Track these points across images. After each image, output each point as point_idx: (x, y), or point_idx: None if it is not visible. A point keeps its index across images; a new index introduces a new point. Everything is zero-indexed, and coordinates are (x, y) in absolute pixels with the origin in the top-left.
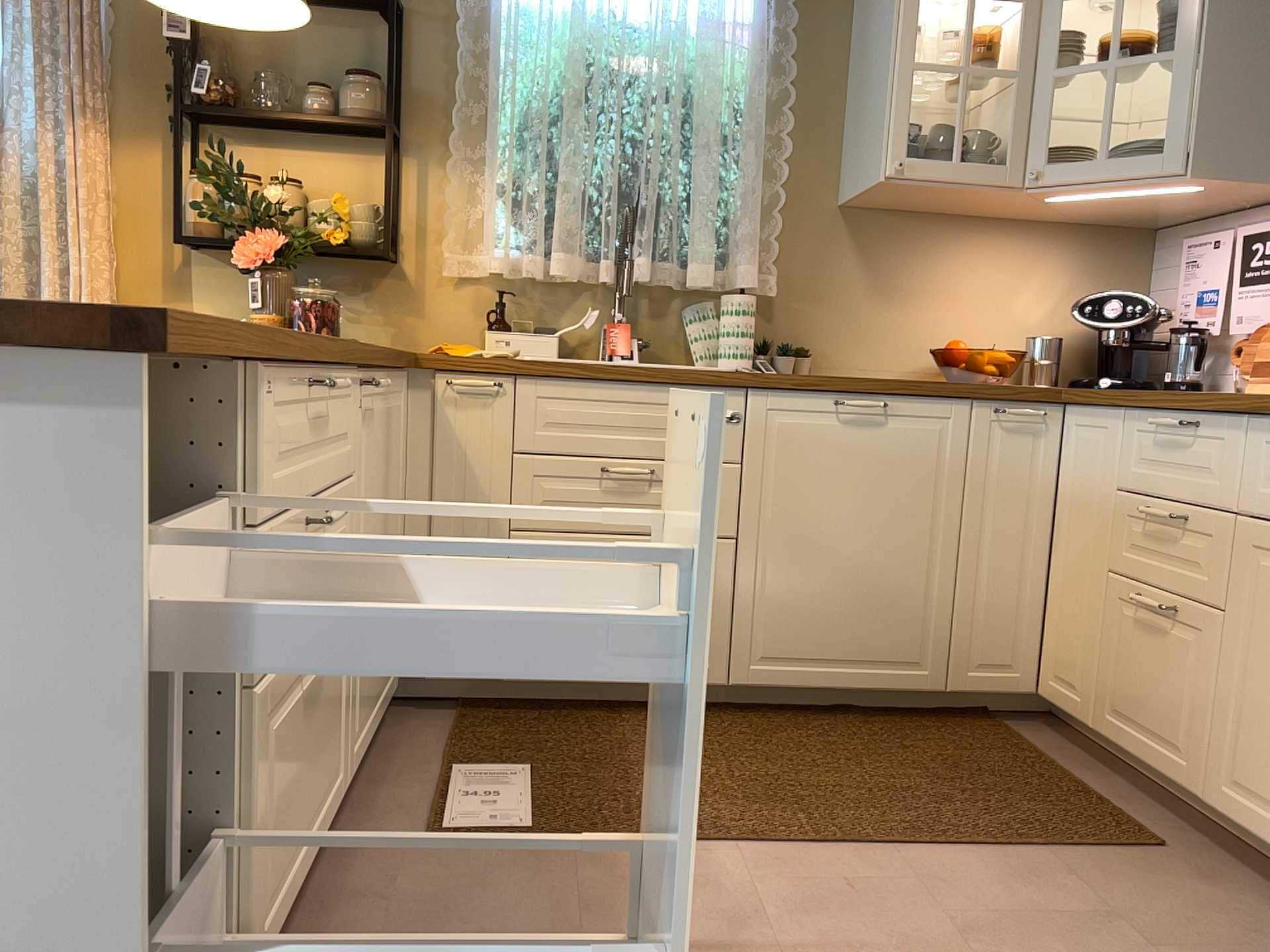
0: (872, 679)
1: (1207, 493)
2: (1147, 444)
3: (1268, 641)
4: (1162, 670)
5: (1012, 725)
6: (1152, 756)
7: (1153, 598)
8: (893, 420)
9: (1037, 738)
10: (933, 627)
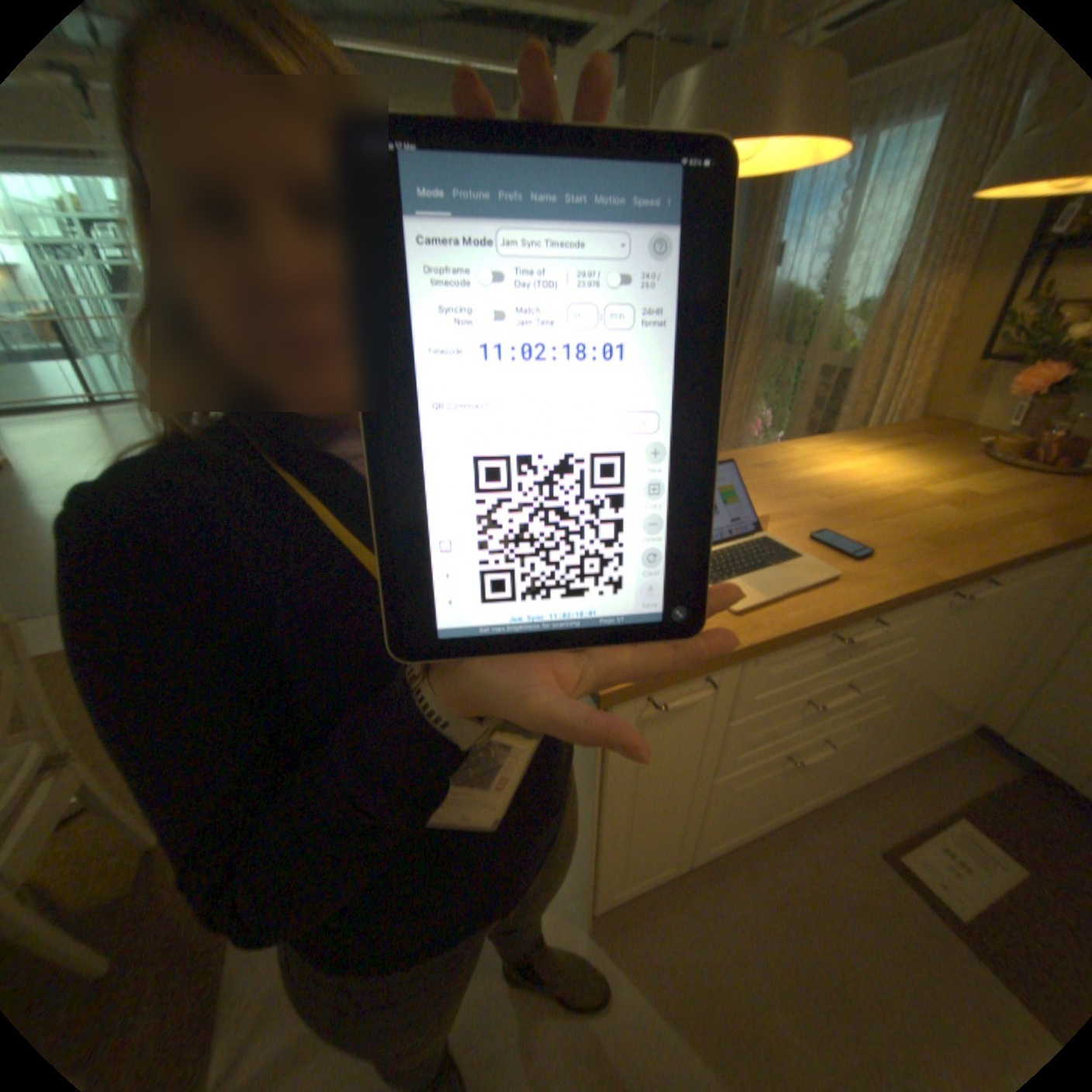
0: None
1: None
2: None
3: None
4: None
5: None
6: None
7: None
8: None
9: None
10: None
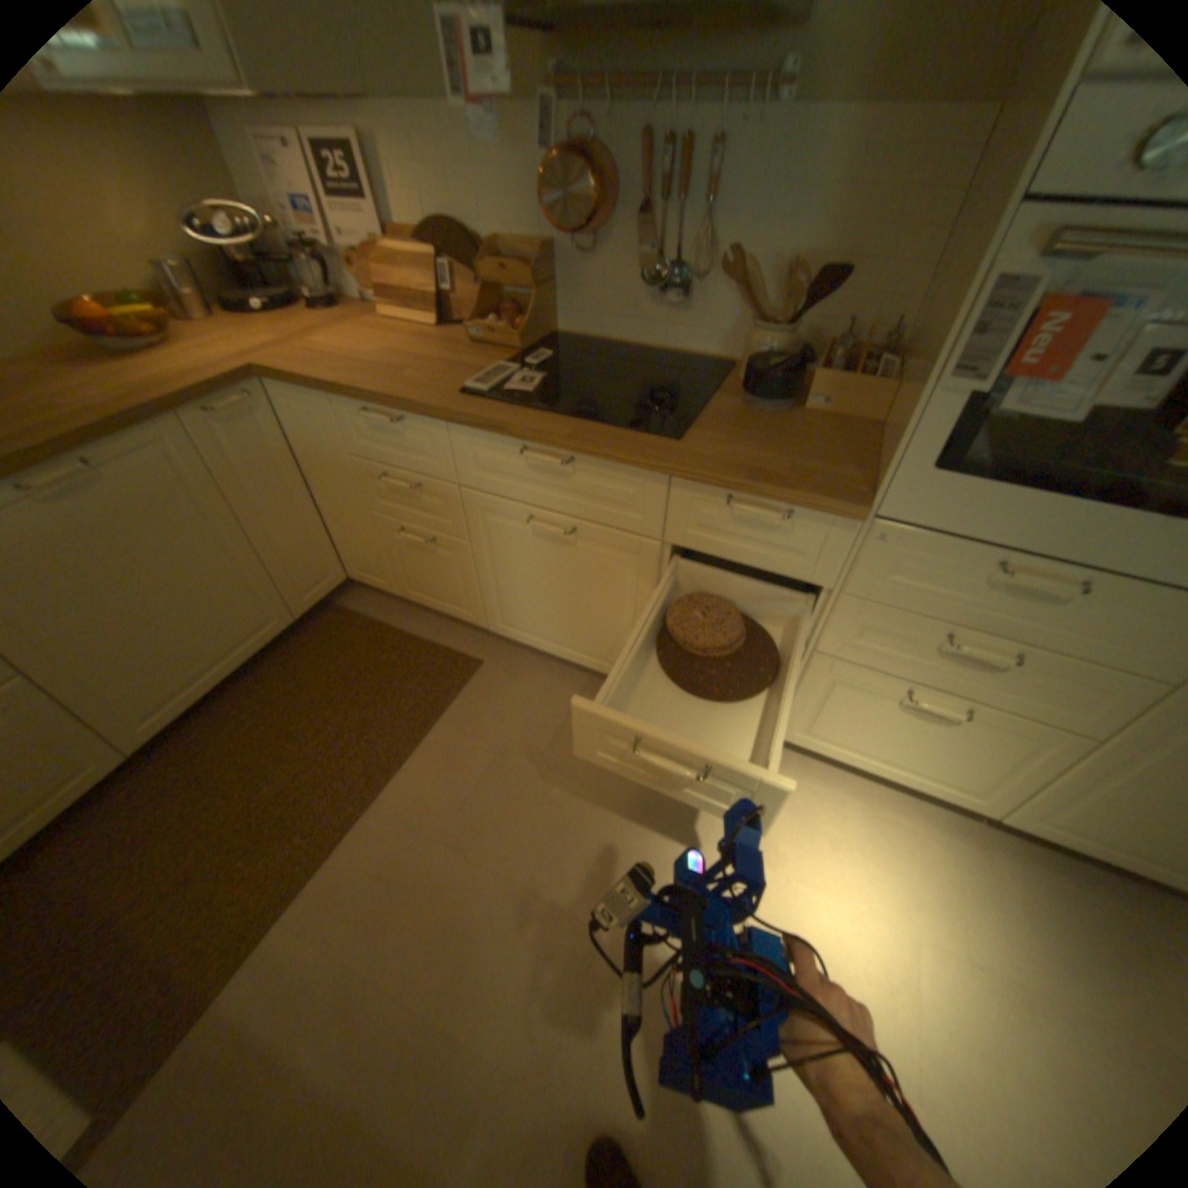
0: (242, 657)
1: (429, 469)
2: (361, 426)
3: (503, 559)
4: (436, 570)
5: (343, 604)
6: (447, 610)
7: (413, 531)
8: (106, 473)
9: (365, 608)
10: (261, 596)
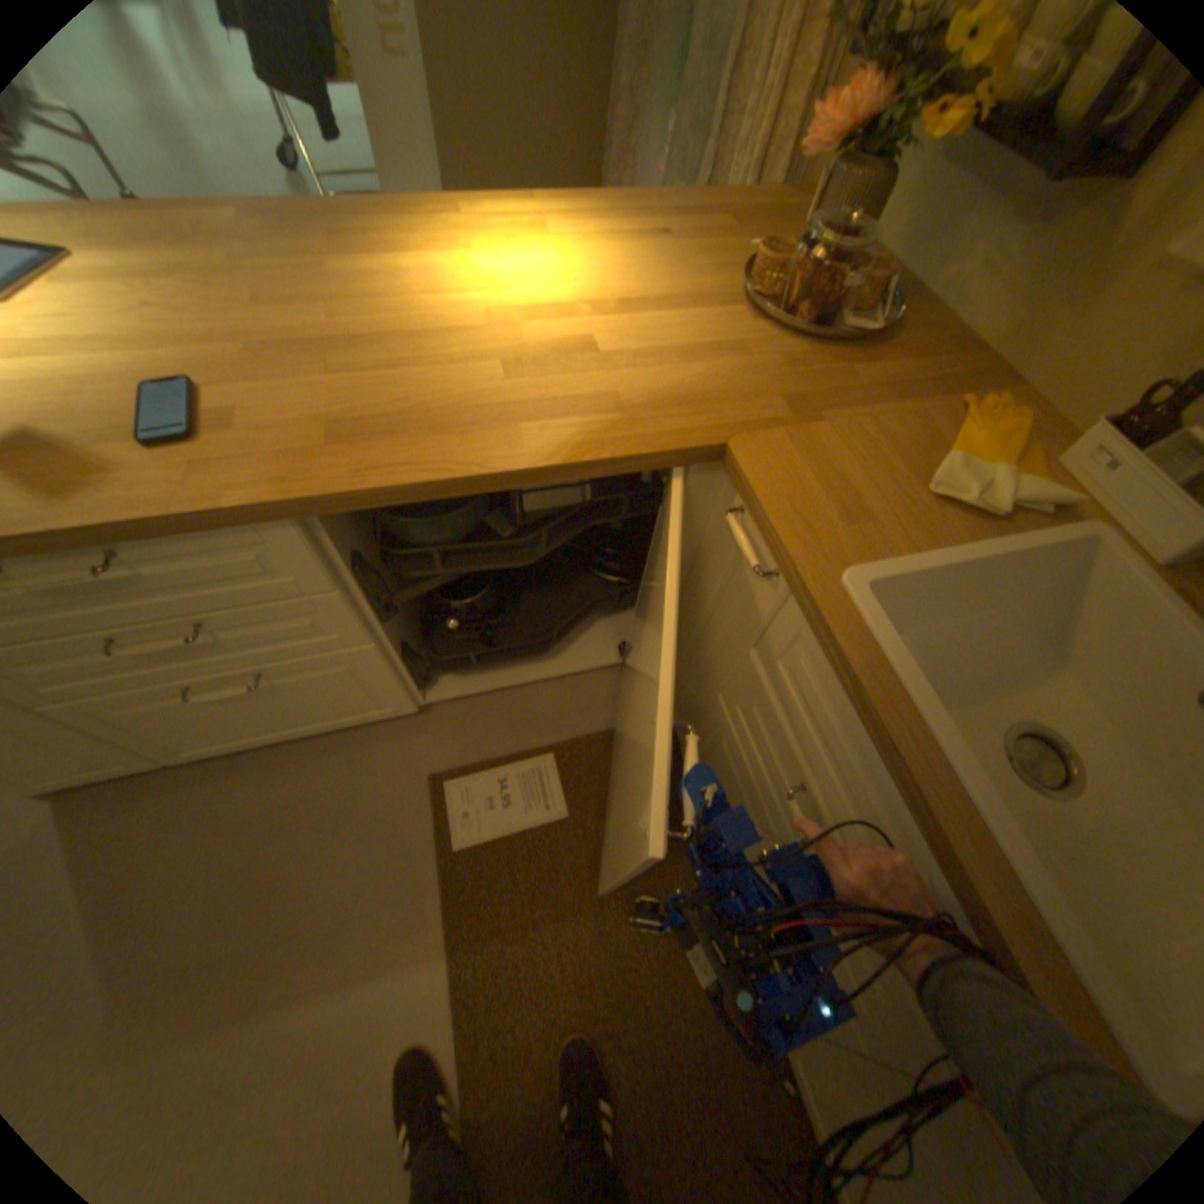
0: None
1: None
2: None
3: None
4: None
5: None
6: None
7: None
8: None
9: None
10: None
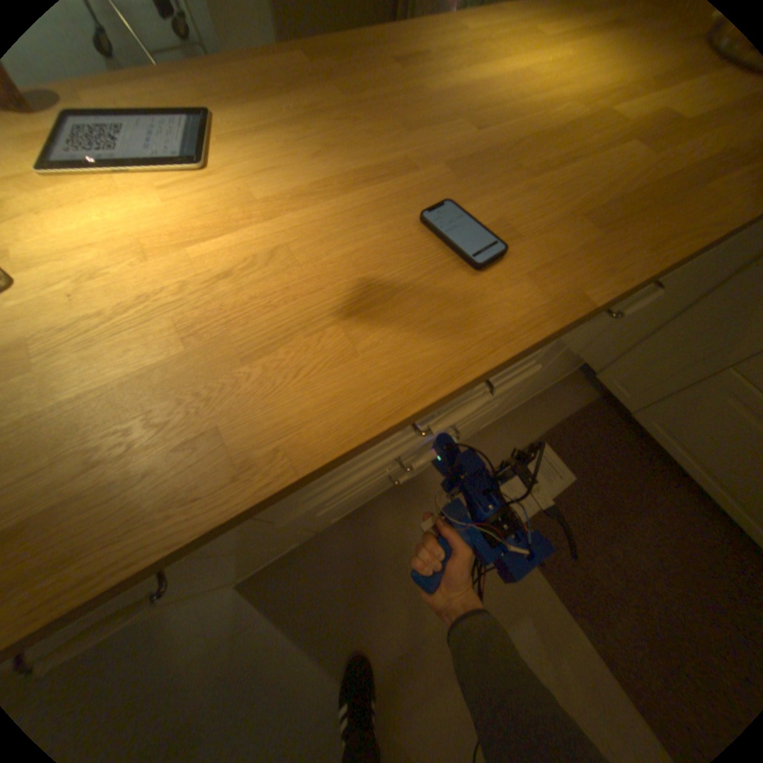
0: None
1: None
2: None
3: None
4: None
5: None
6: None
7: None
8: None
9: None
10: None
